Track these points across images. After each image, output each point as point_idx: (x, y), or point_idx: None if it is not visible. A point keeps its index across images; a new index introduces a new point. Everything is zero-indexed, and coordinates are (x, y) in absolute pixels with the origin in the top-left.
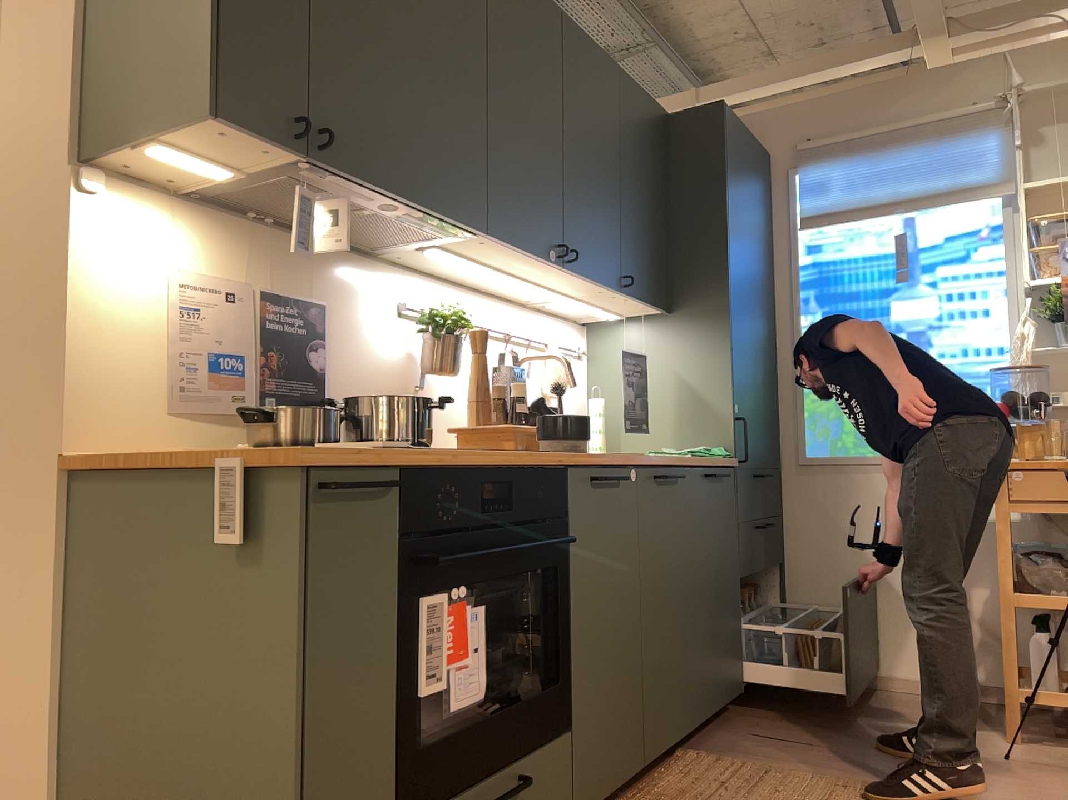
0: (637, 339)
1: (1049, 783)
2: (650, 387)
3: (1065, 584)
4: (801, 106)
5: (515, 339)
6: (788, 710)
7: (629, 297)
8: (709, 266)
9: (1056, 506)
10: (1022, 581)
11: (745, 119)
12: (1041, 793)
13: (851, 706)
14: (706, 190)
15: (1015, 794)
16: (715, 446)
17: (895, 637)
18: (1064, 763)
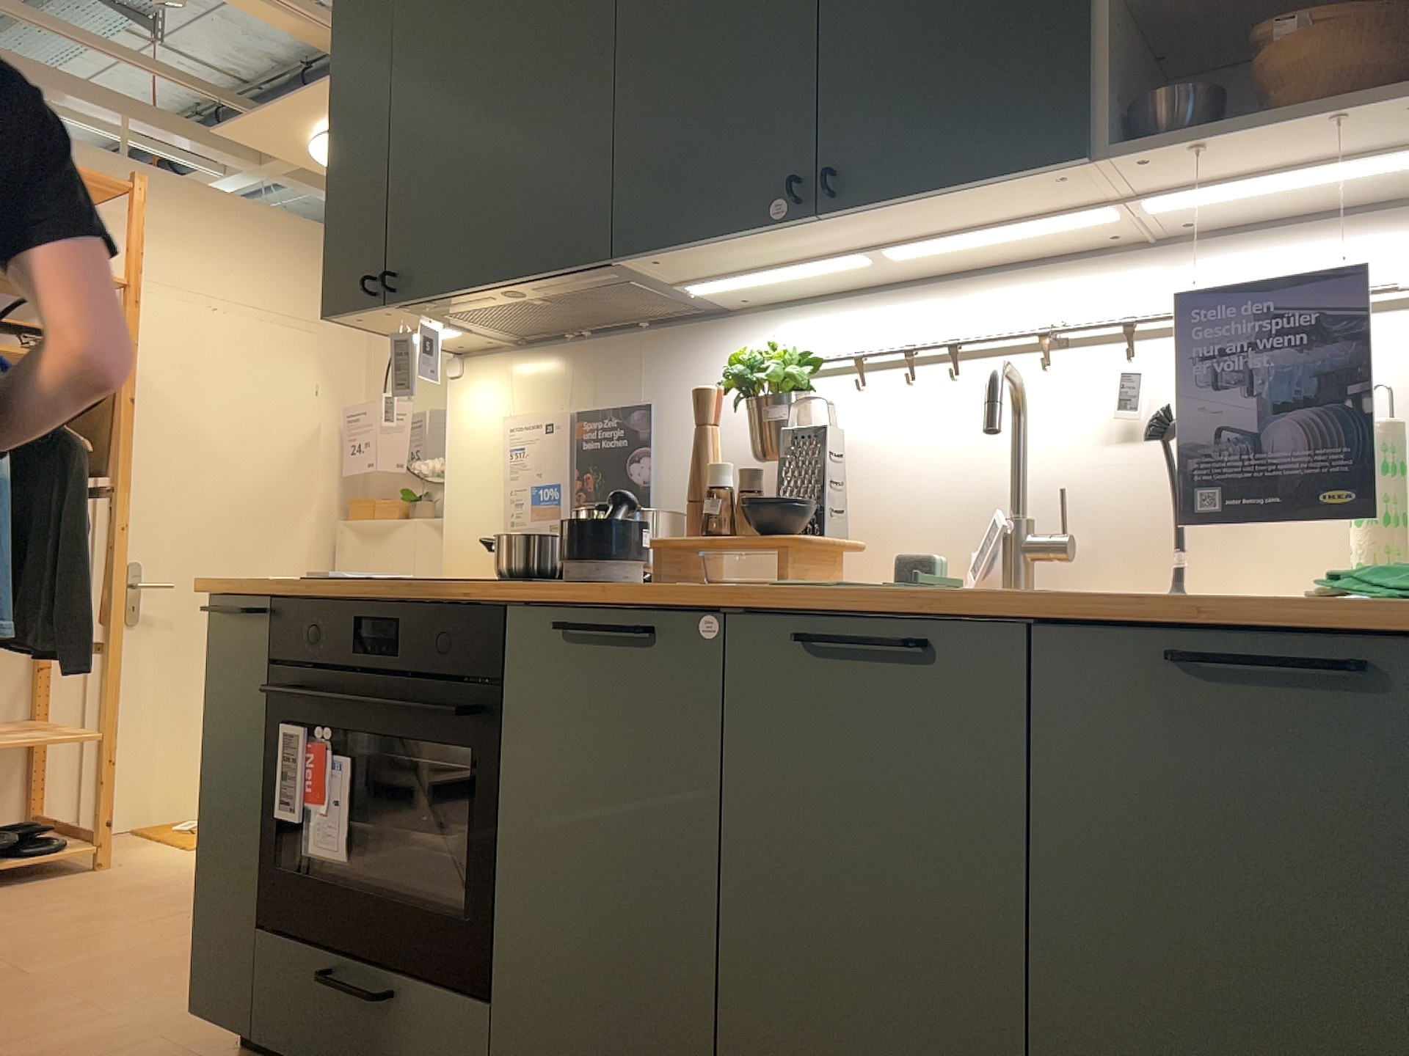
0: None
1: None
2: None
3: None
4: None
5: (1089, 335)
6: None
7: (1181, 148)
8: None
9: None
10: None
11: None
12: None
13: None
14: None
15: None
16: None
17: None
18: None
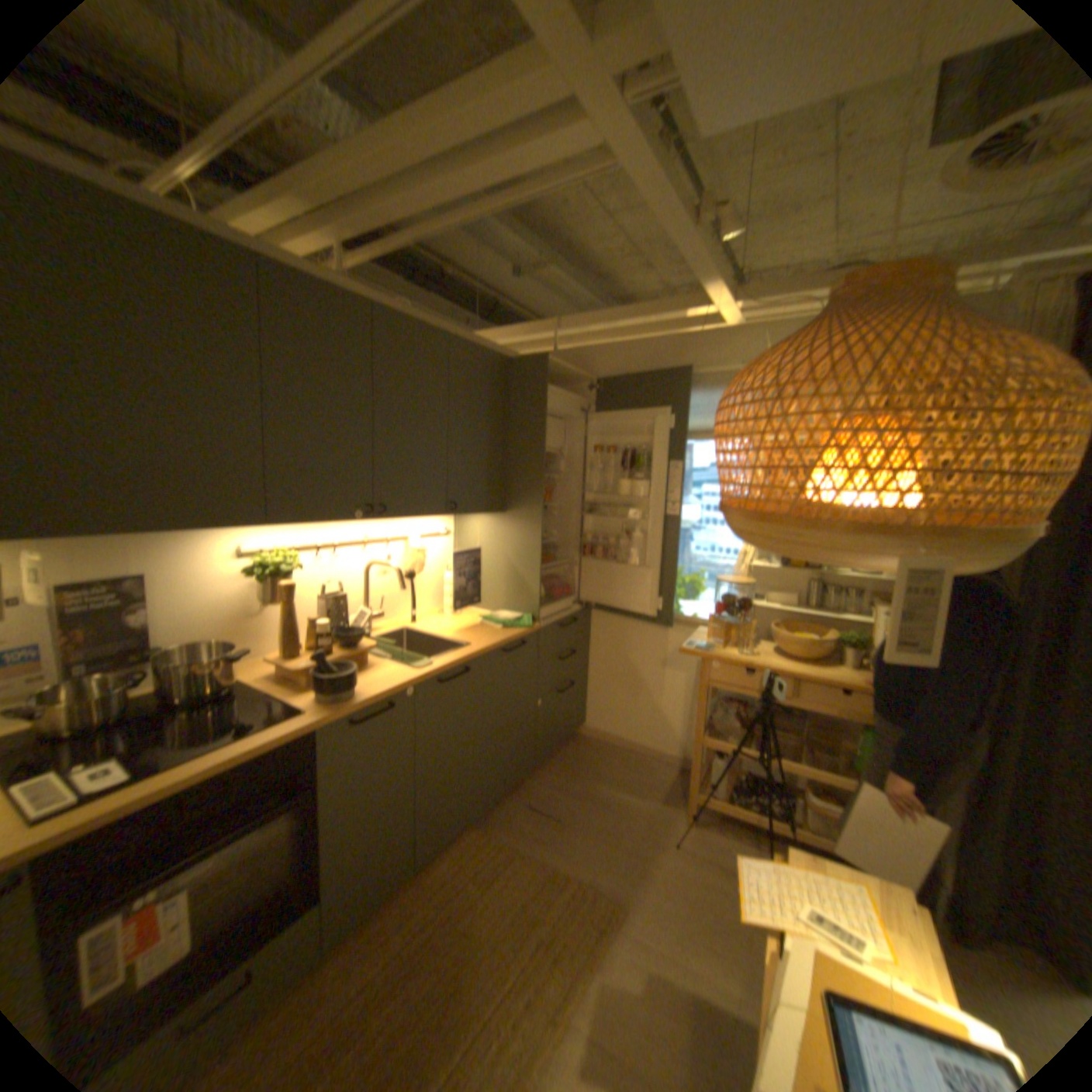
0: (482, 526)
1: (690, 881)
2: (489, 563)
3: (737, 737)
4: (627, 343)
5: (374, 540)
6: (564, 776)
7: (458, 514)
8: (530, 483)
9: (738, 690)
10: (713, 726)
11: (588, 347)
12: (679, 895)
13: (606, 774)
14: (532, 423)
15: (662, 895)
16: (525, 612)
17: (646, 724)
18: (711, 856)
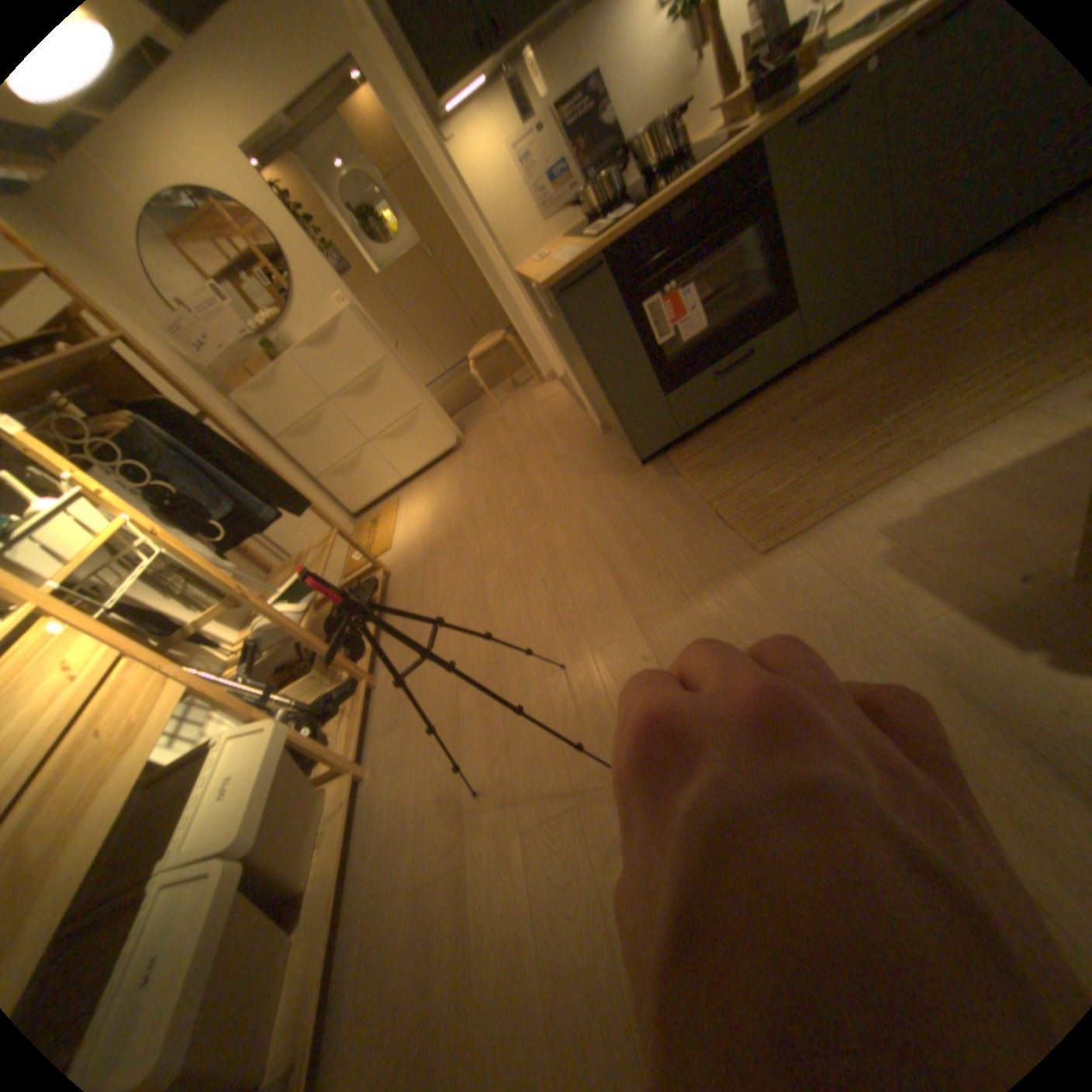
0: None
1: None
2: None
3: None
4: None
5: None
6: None
7: None
8: None
9: None
10: None
11: None
12: None
13: None
14: None
15: None
16: None
17: None
18: None
